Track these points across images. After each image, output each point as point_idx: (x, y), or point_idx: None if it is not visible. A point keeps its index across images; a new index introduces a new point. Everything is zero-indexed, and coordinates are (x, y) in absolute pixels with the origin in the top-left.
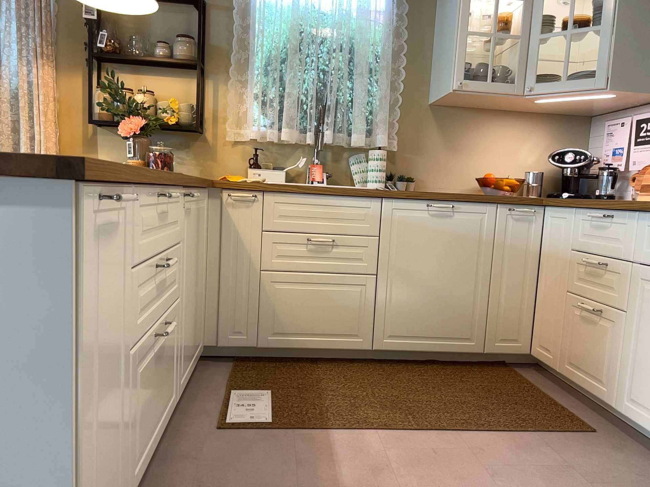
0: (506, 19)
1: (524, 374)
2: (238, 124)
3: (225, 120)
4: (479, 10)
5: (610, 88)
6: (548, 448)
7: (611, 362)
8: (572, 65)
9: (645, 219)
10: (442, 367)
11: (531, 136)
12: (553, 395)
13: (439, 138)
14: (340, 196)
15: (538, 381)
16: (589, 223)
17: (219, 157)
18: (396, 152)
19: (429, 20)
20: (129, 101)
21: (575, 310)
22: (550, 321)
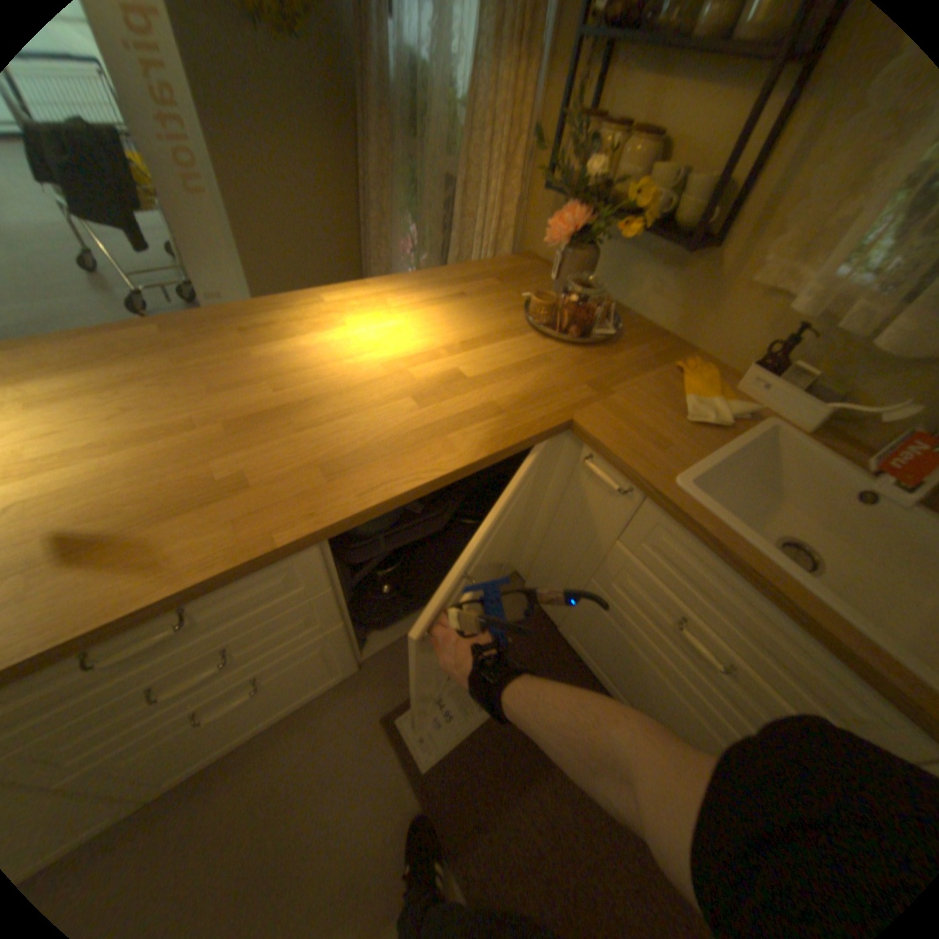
0: None
1: None
2: (809, 248)
3: (788, 226)
4: None
5: None
6: None
7: None
8: None
9: None
10: None
11: None
12: None
13: None
14: (821, 644)
15: None
16: None
17: (728, 306)
18: None
19: None
20: (587, 162)
21: None
22: None
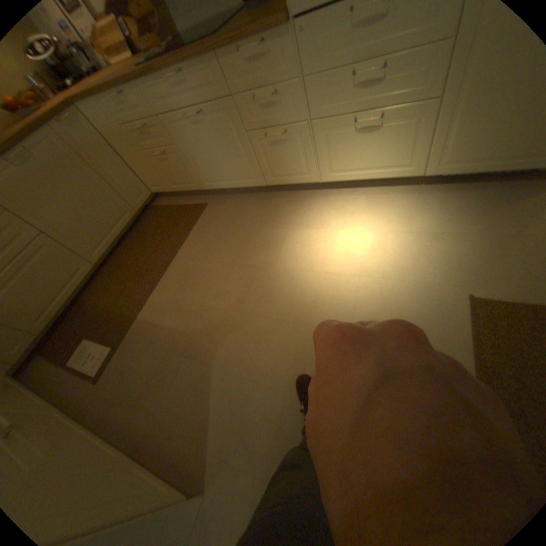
0: None
1: (158, 204)
2: None
3: None
4: None
5: None
6: (203, 227)
7: (186, 172)
8: None
9: (139, 83)
10: (128, 236)
11: None
12: (177, 202)
13: None
14: None
15: (166, 202)
16: (110, 102)
17: None
18: None
19: None
20: None
21: (150, 158)
22: (144, 171)
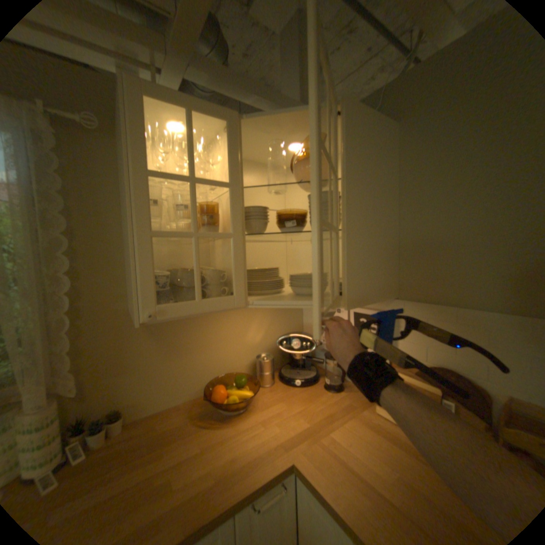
0: (213, 206)
1: None
2: None
3: None
4: (178, 193)
5: (348, 308)
6: None
7: None
8: (283, 245)
9: None
10: None
11: (256, 316)
12: None
13: (151, 347)
14: None
15: None
16: None
17: None
18: (83, 385)
19: (111, 199)
20: None
21: None
22: None
